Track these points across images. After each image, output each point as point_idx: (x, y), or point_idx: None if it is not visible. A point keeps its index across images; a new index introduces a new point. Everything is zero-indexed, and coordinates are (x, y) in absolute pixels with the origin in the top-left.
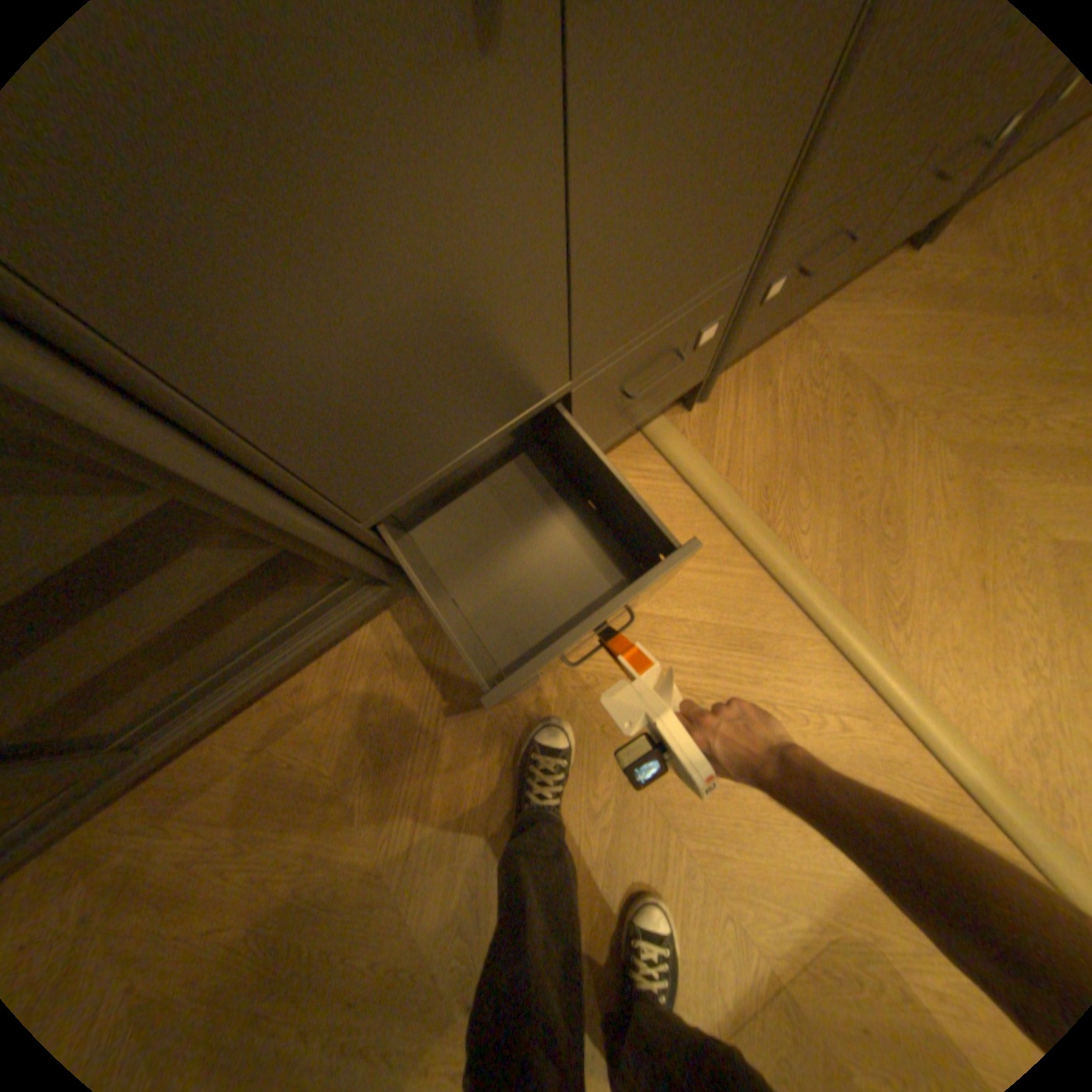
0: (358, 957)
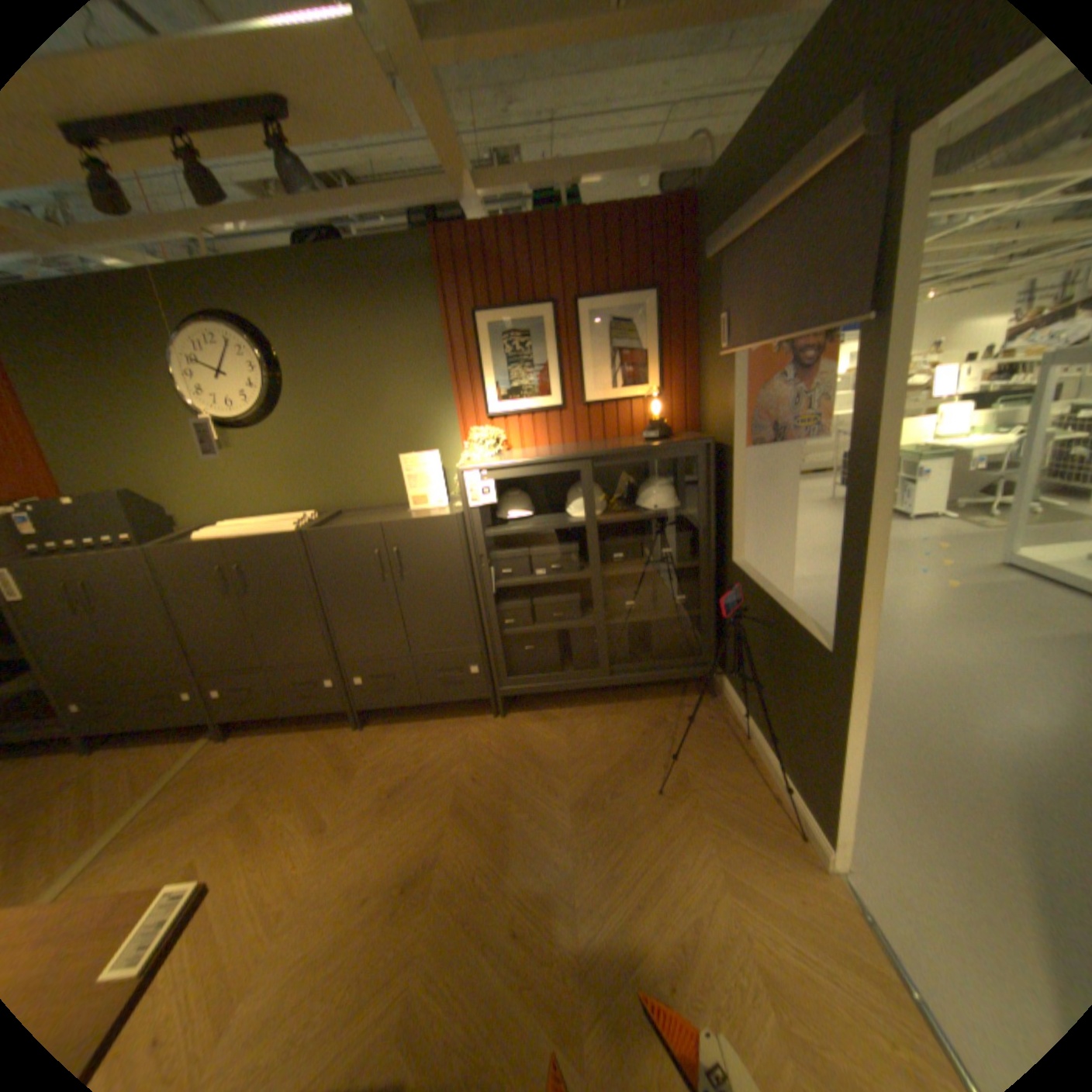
0: None
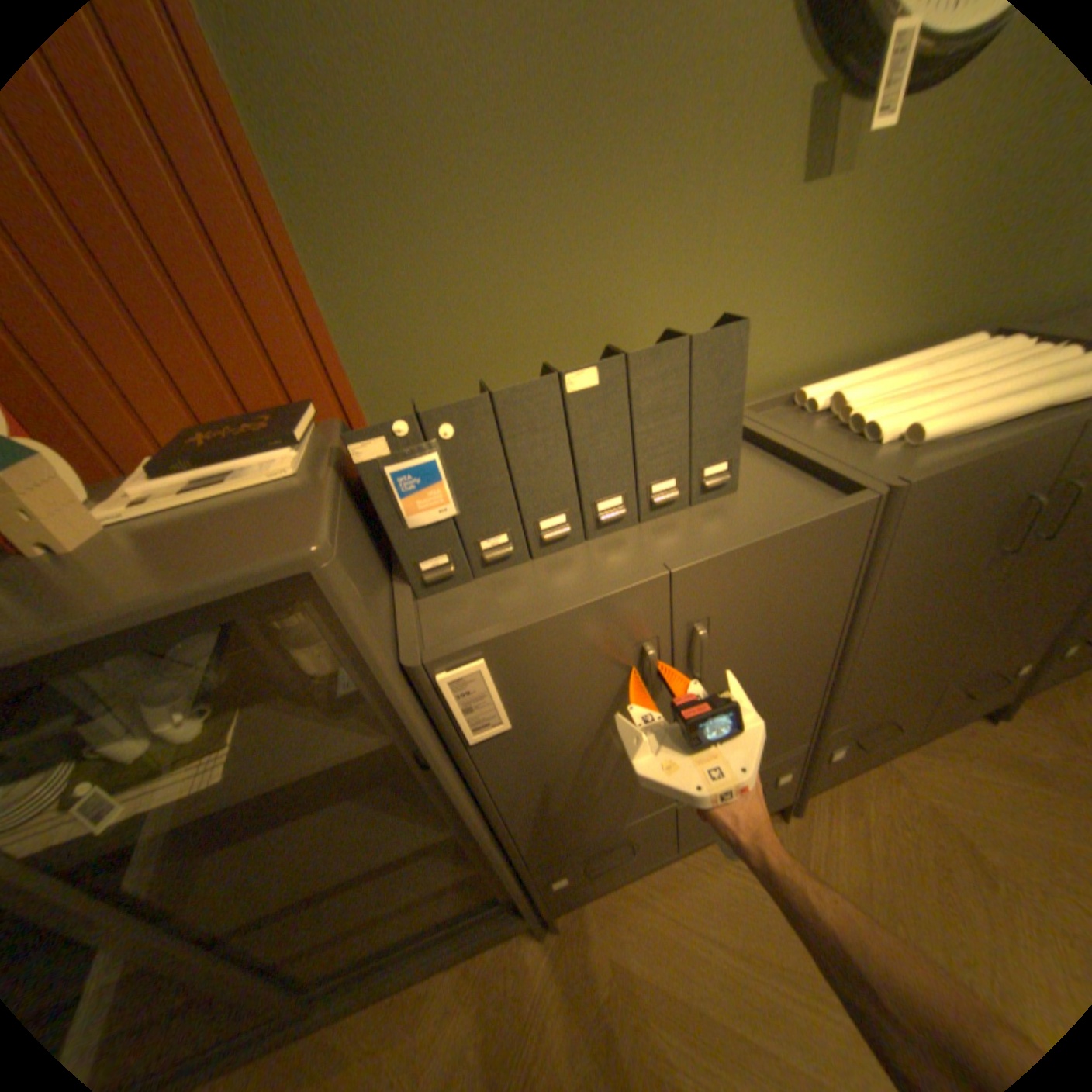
0: None
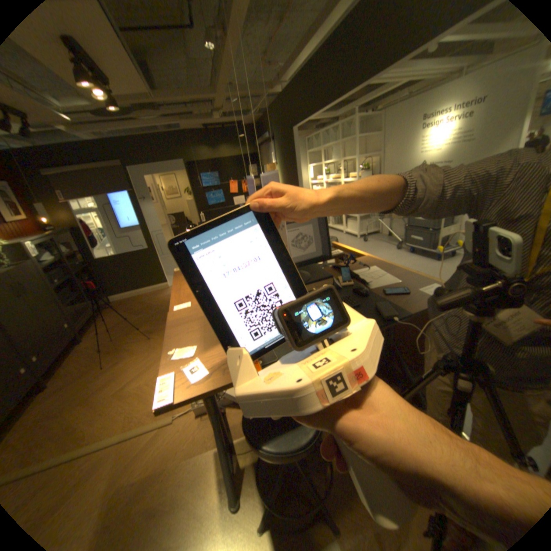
0: None
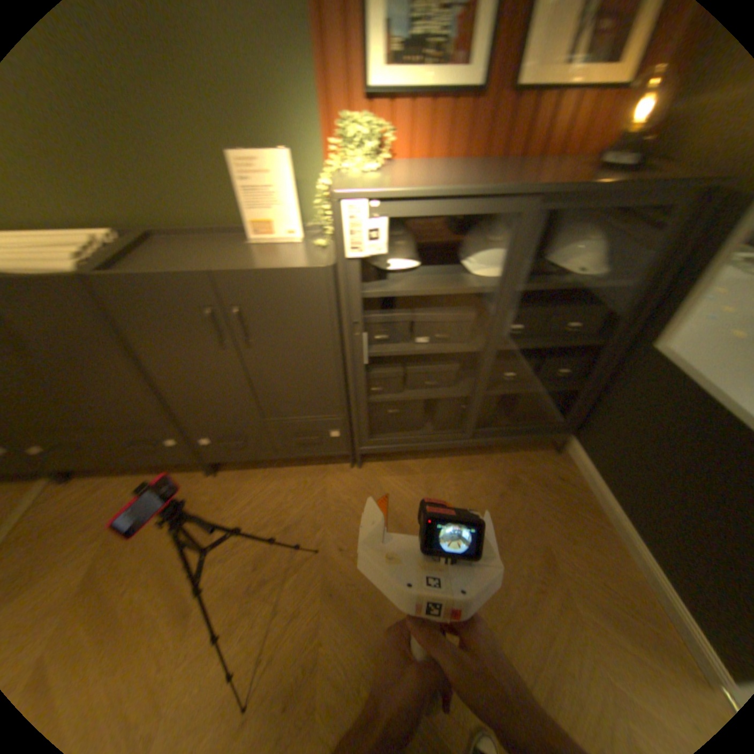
0: None
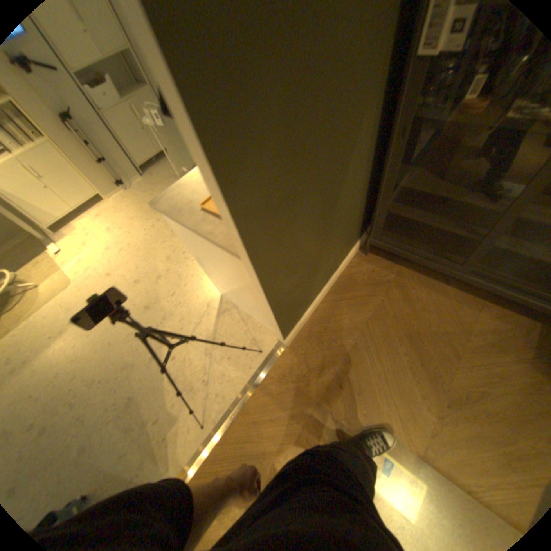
0: (435, 363)
